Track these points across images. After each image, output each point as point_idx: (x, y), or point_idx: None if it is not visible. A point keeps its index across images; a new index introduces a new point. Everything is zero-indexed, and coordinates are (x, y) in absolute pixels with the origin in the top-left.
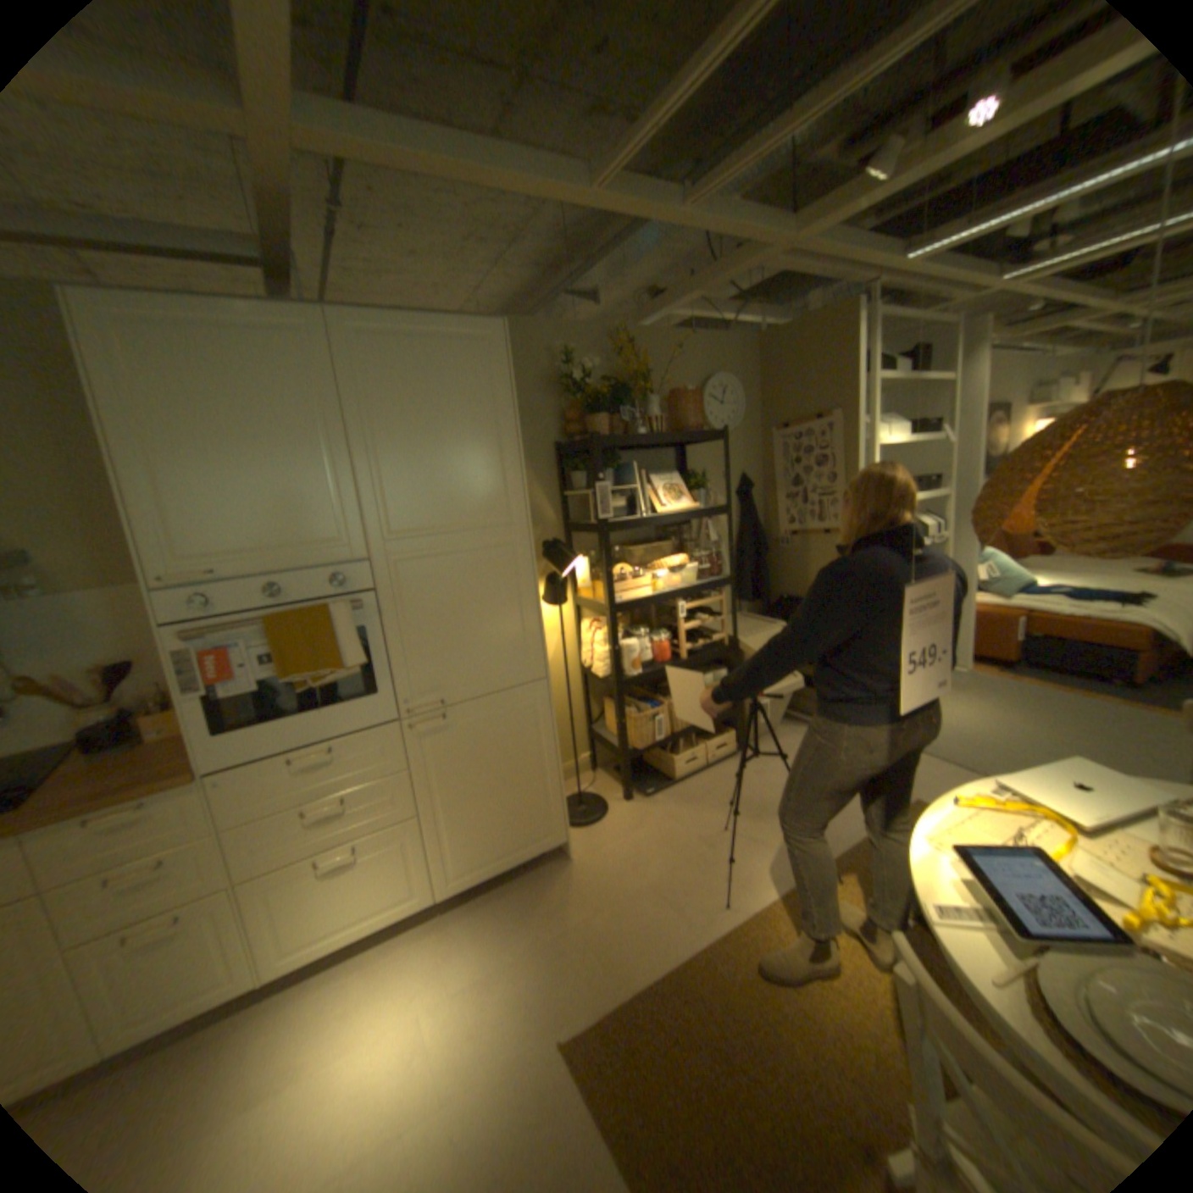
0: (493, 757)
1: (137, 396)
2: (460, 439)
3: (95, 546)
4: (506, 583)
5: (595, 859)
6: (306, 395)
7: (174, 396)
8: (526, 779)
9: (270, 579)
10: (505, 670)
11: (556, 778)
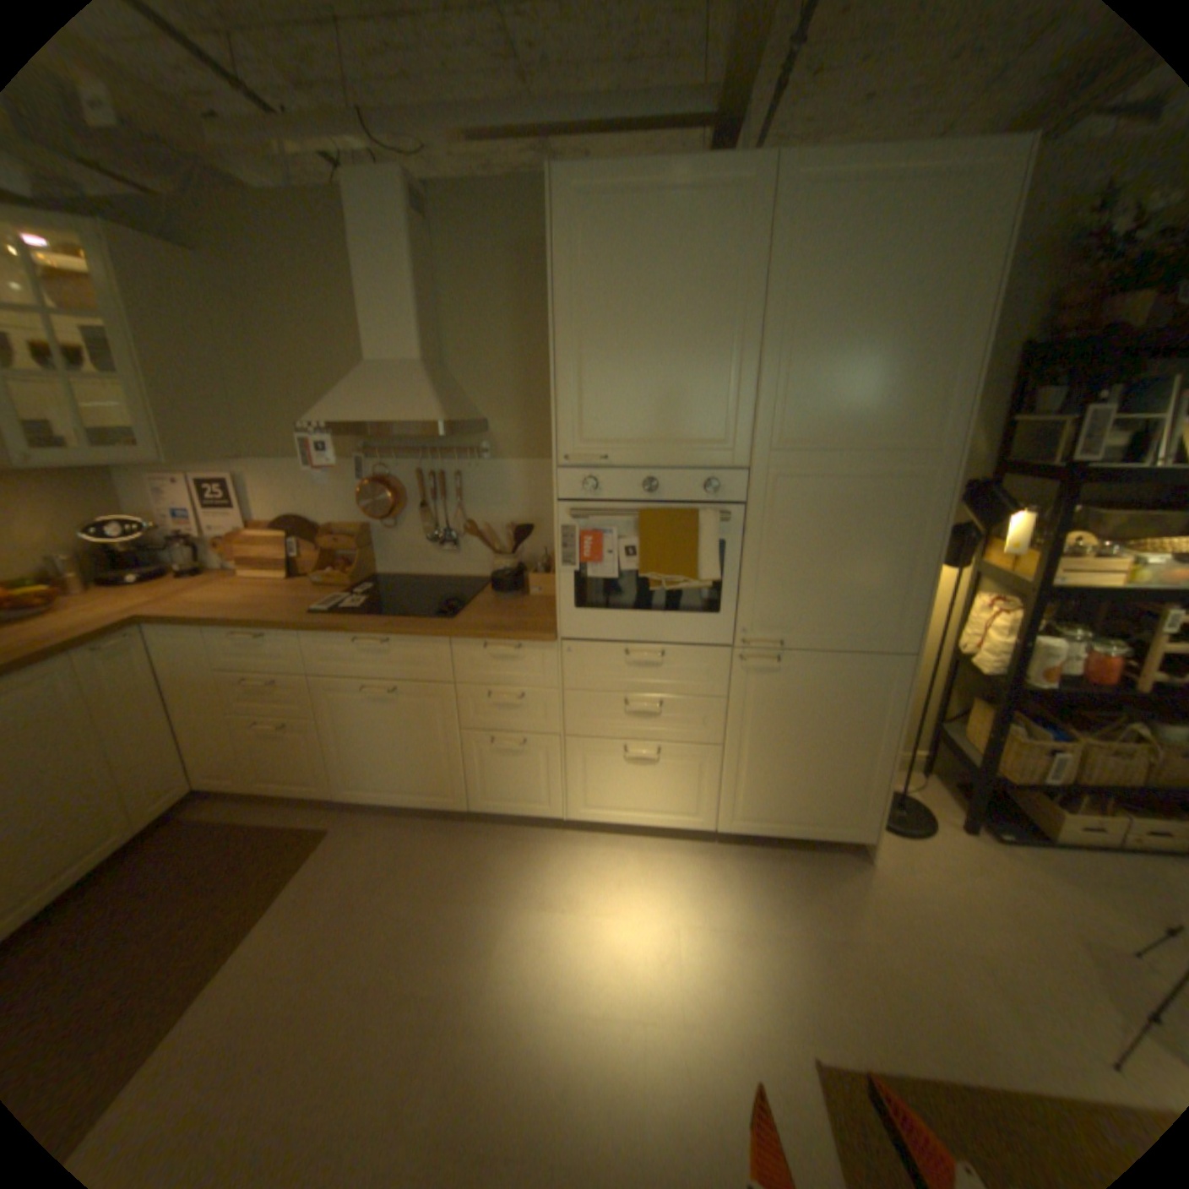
0: (821, 722)
1: (585, 275)
2: (904, 326)
3: (528, 423)
4: (905, 526)
5: (909, 884)
6: (734, 269)
7: (613, 274)
8: (852, 760)
9: (652, 474)
10: (867, 631)
11: (889, 774)
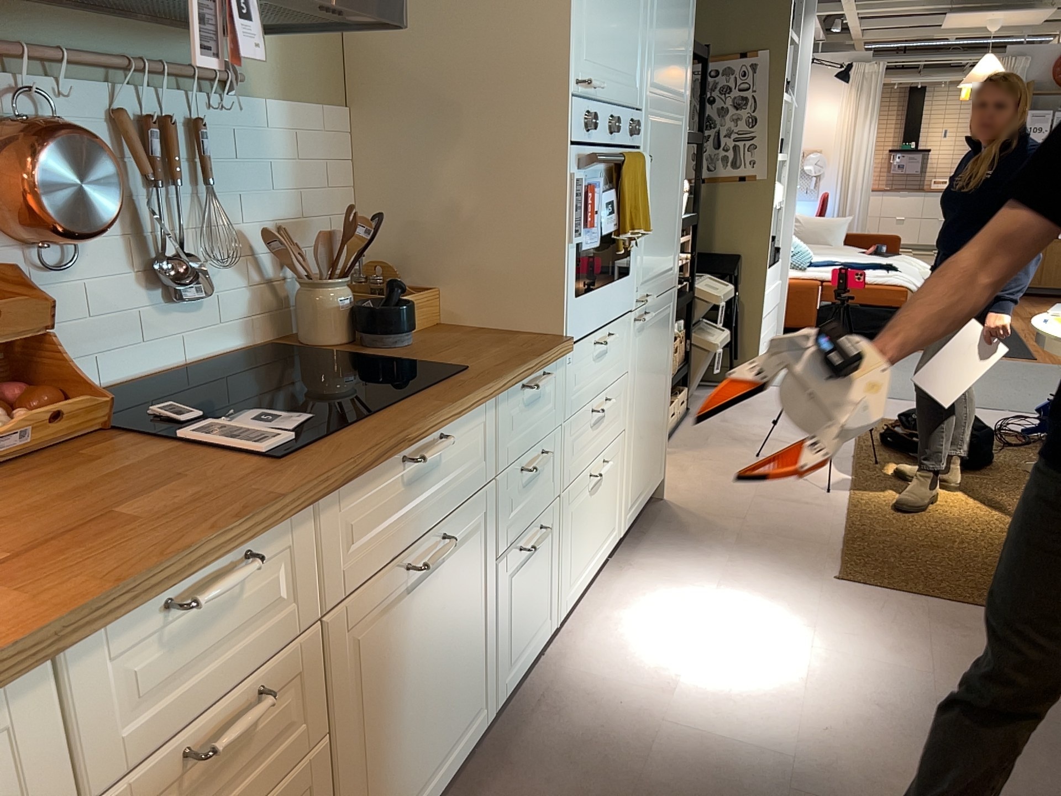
0: (655, 369)
1: None
2: None
3: (289, 33)
4: (678, 169)
5: (685, 493)
6: None
7: None
8: (661, 399)
9: (613, 112)
10: (667, 270)
11: (669, 402)
